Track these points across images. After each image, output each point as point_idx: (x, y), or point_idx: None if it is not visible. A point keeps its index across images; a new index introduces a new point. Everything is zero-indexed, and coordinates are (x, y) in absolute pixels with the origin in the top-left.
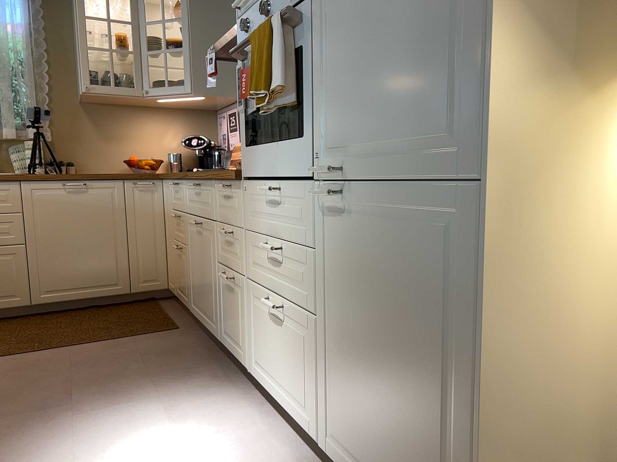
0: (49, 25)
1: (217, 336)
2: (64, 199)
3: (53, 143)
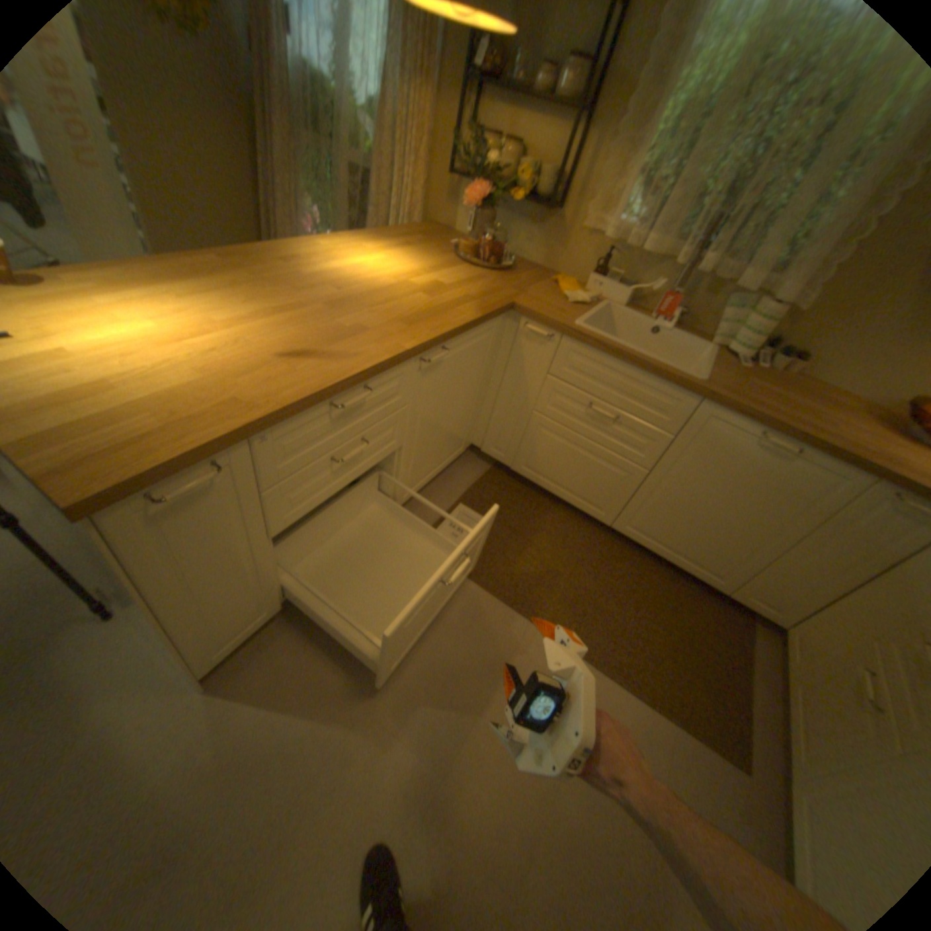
0: None
1: None
2: (748, 452)
3: (808, 309)
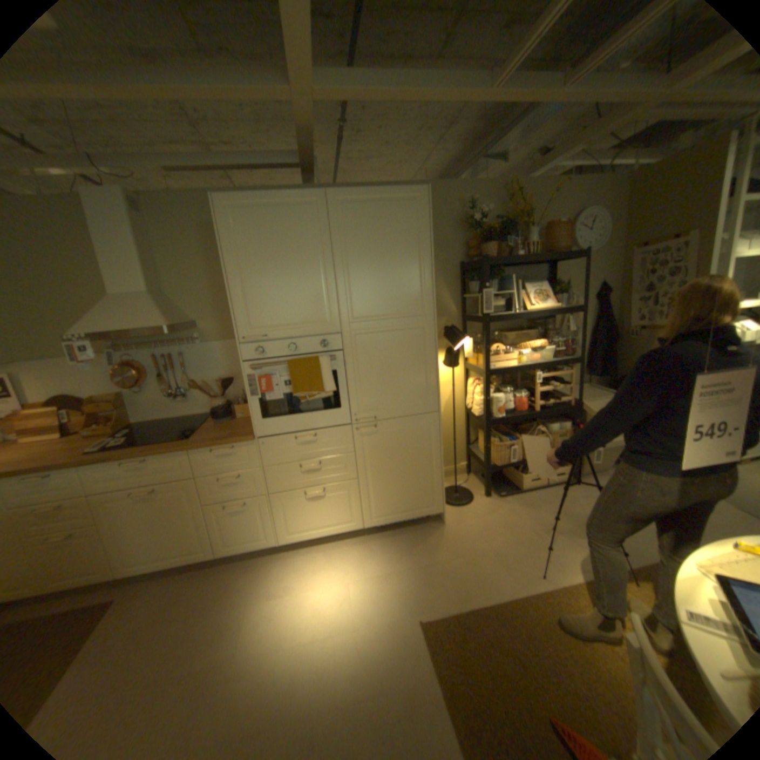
0: None
1: (207, 557)
2: None
3: None
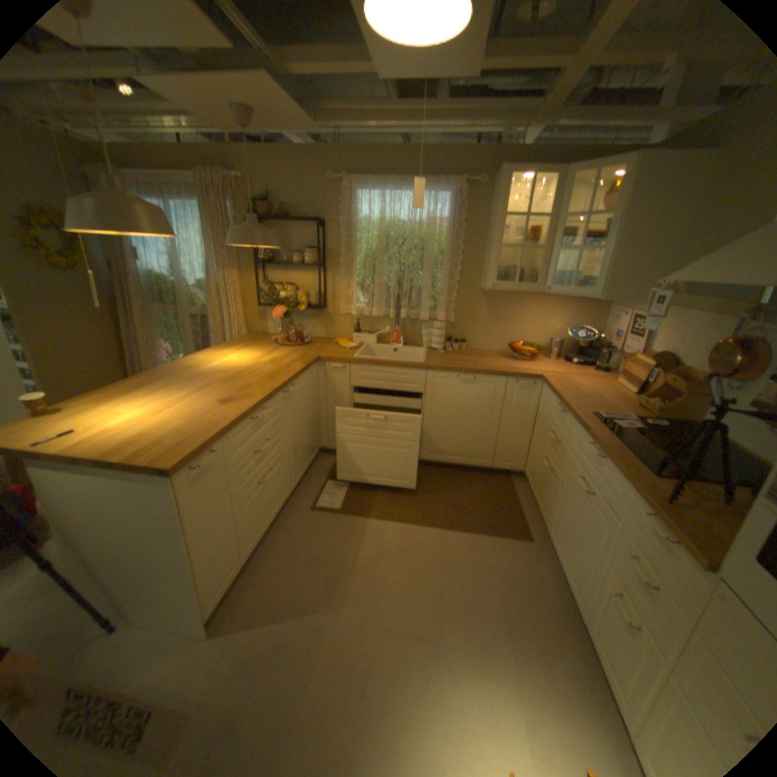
0: (469, 216)
1: (584, 616)
2: (456, 387)
3: (453, 322)
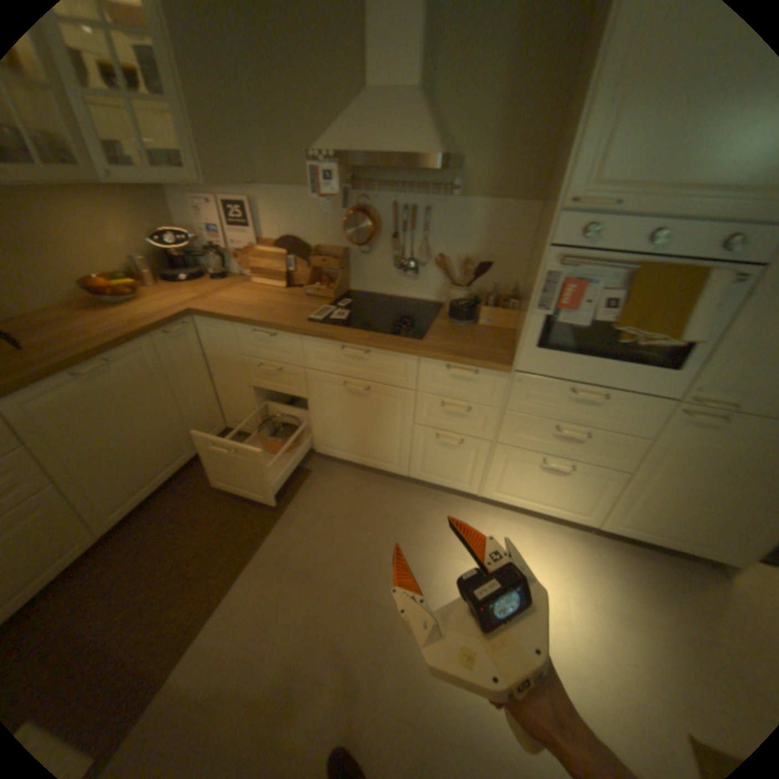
0: None
1: (402, 472)
2: (79, 394)
3: None
